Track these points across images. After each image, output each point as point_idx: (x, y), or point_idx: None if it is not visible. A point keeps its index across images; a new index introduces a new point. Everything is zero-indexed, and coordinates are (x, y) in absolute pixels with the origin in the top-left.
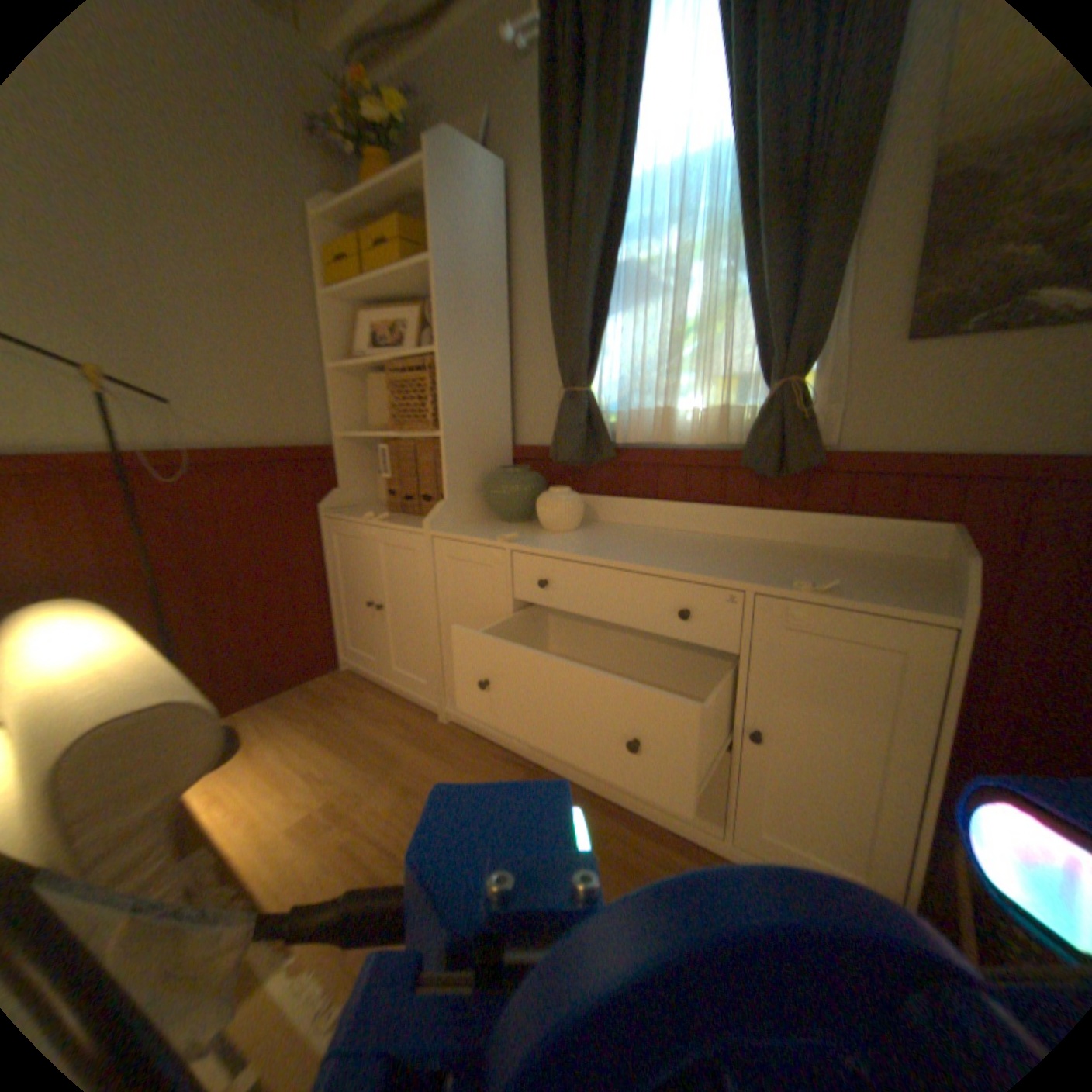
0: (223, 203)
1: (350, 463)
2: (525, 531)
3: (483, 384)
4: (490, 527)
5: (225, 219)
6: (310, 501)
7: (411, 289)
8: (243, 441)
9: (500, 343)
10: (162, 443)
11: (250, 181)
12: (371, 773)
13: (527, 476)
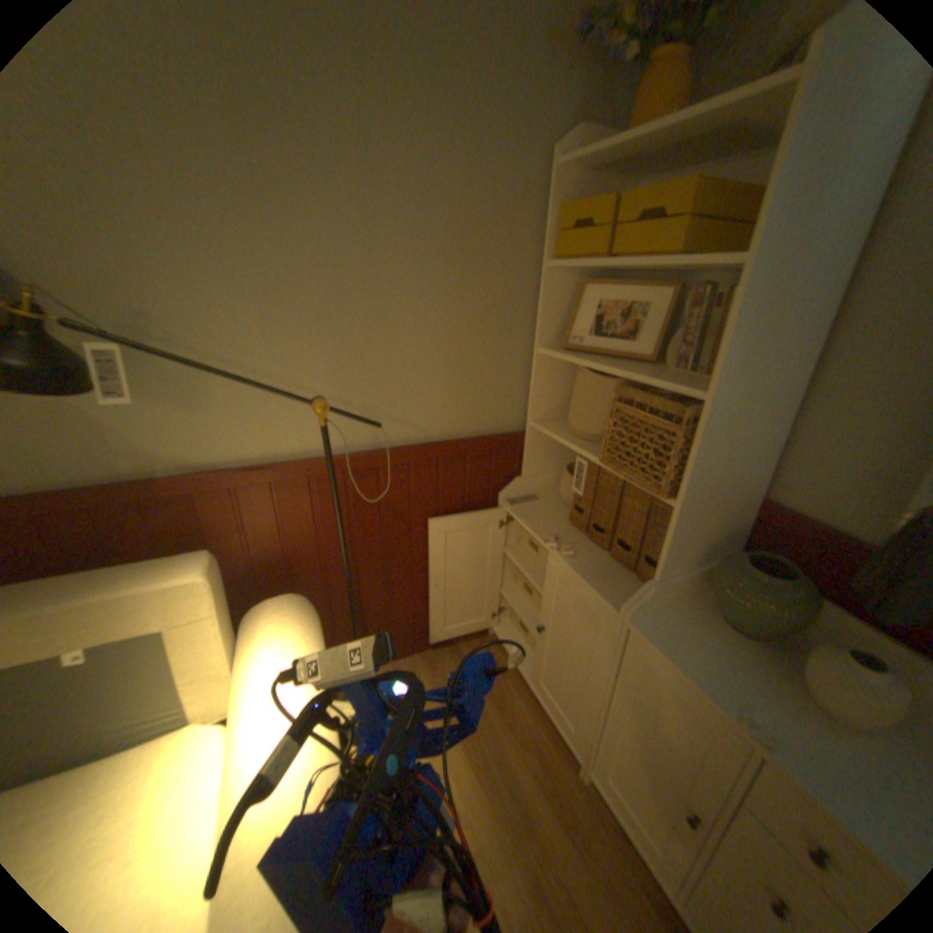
0: (462, 166)
1: (537, 451)
2: (778, 690)
3: (756, 433)
4: (713, 641)
5: (462, 188)
6: (491, 487)
7: (670, 266)
8: (441, 434)
9: (804, 369)
10: (372, 442)
11: (496, 129)
12: (505, 831)
13: (799, 598)
